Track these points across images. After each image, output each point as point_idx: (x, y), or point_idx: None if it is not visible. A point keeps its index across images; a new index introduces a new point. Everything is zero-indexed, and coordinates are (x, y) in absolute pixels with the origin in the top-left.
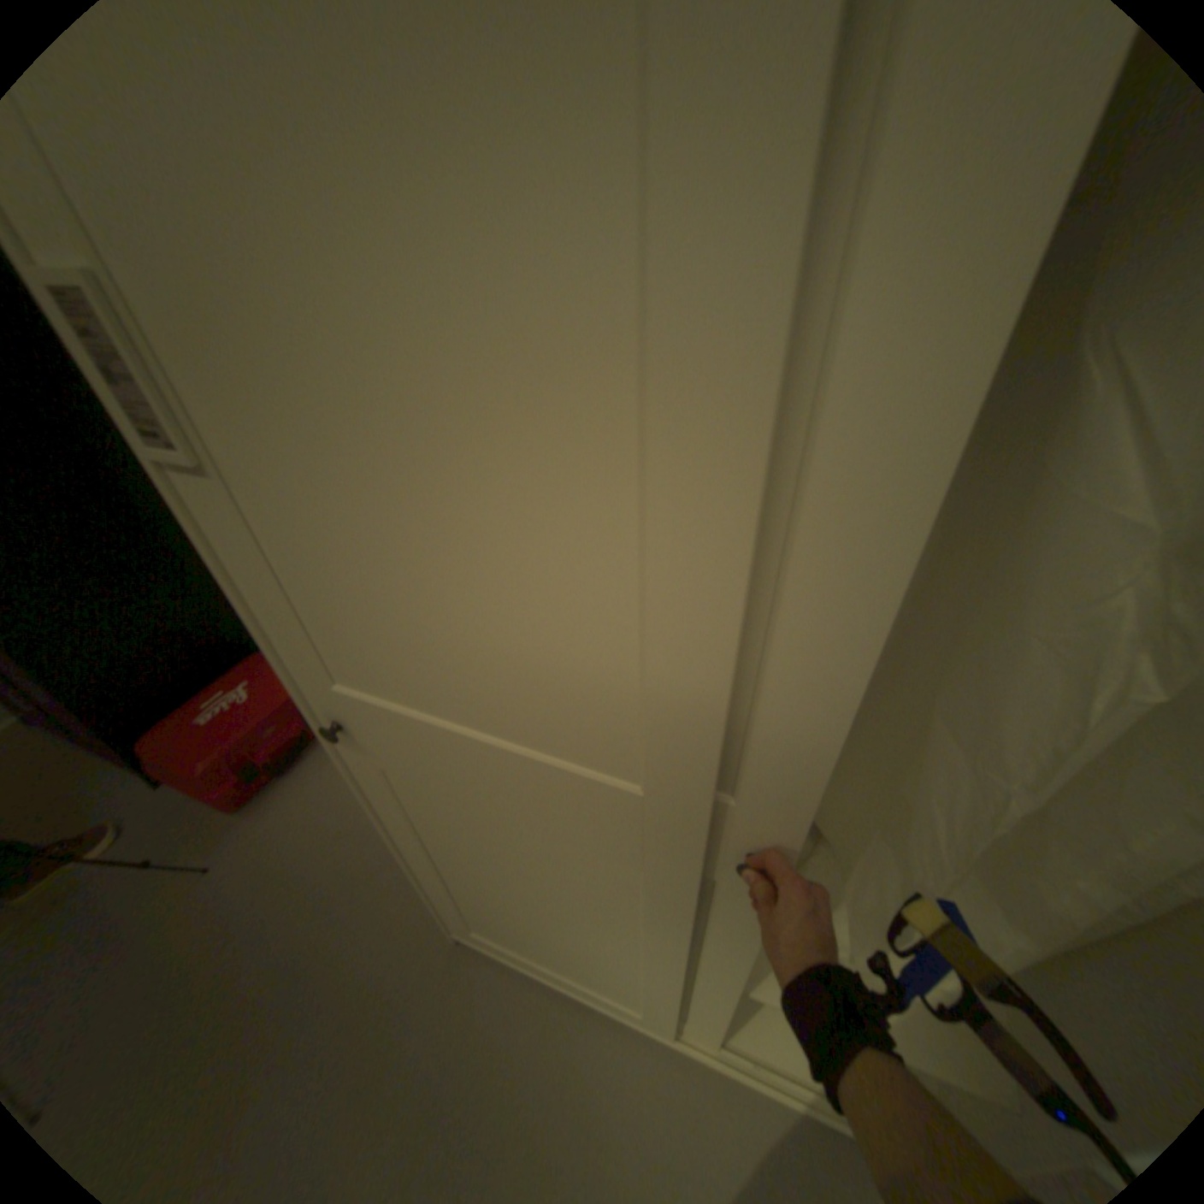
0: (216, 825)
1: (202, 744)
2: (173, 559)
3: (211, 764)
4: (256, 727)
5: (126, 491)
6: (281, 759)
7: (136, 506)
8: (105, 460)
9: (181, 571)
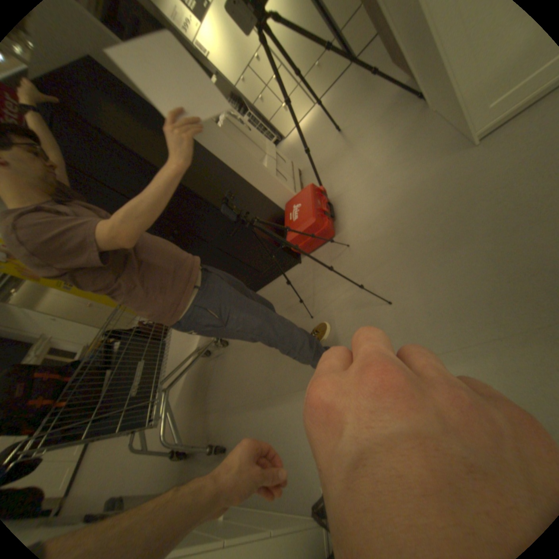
0: (333, 243)
1: (305, 217)
2: (239, 180)
3: (315, 214)
4: (314, 200)
5: (212, 158)
6: (330, 213)
7: (218, 163)
8: (199, 149)
9: (244, 184)
